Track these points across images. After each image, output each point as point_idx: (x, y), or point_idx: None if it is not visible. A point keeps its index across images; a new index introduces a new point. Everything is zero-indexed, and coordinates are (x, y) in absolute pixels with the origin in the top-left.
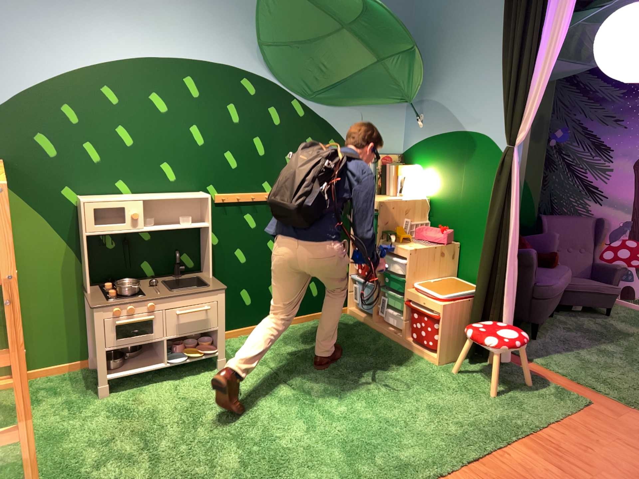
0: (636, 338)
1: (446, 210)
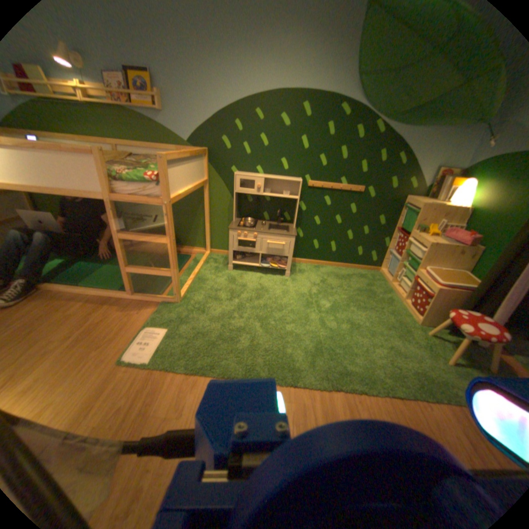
0: None
1: (485, 218)
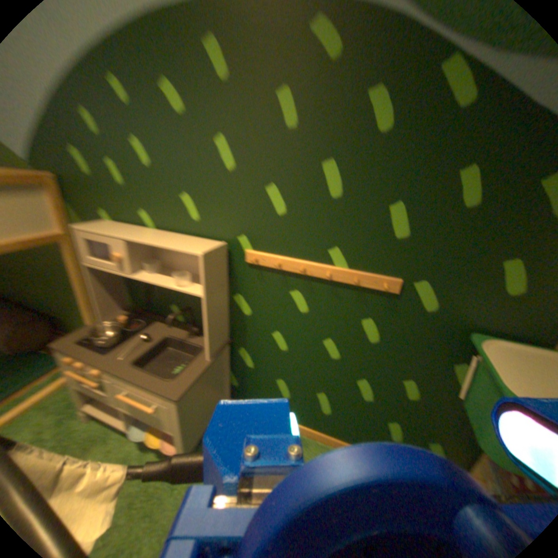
0: None
1: None
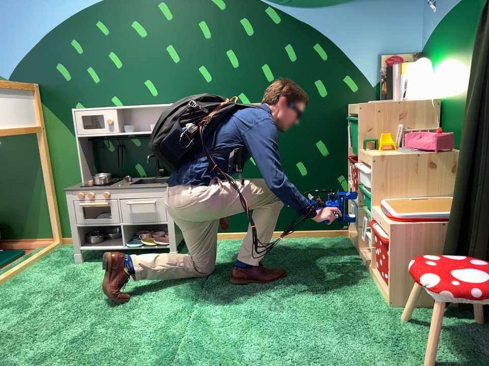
0: None
1: (458, 108)
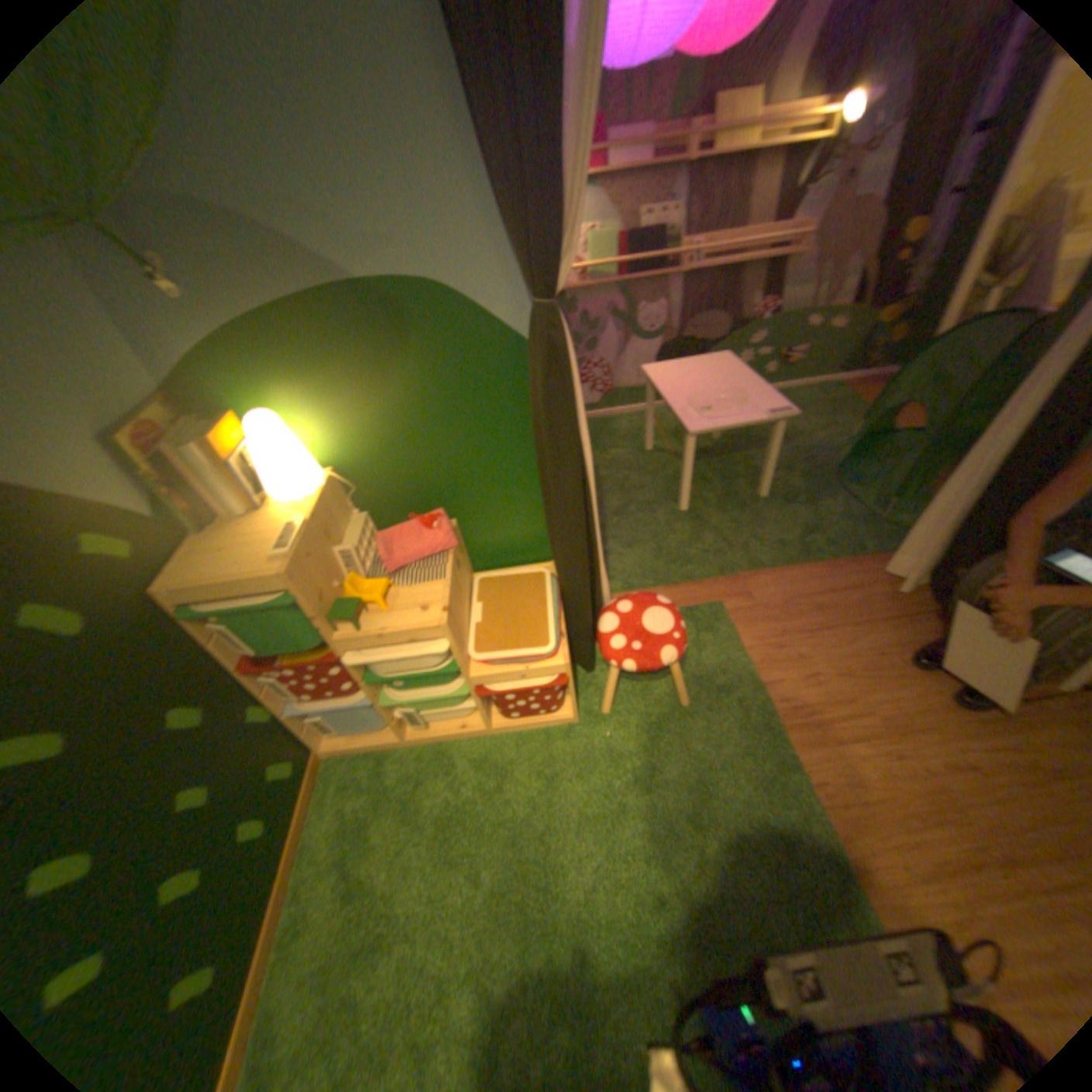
0: (610, 466)
1: (396, 470)
